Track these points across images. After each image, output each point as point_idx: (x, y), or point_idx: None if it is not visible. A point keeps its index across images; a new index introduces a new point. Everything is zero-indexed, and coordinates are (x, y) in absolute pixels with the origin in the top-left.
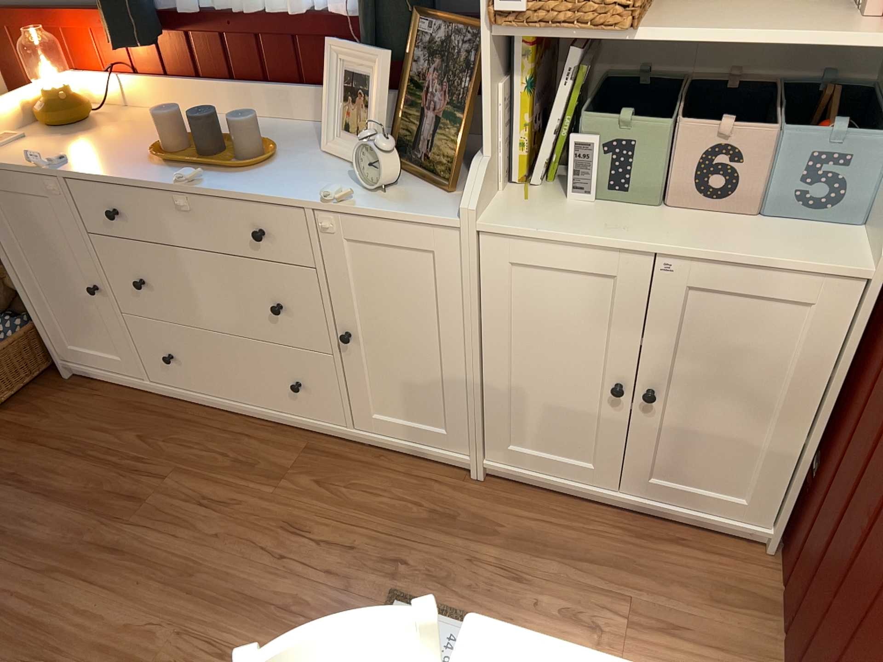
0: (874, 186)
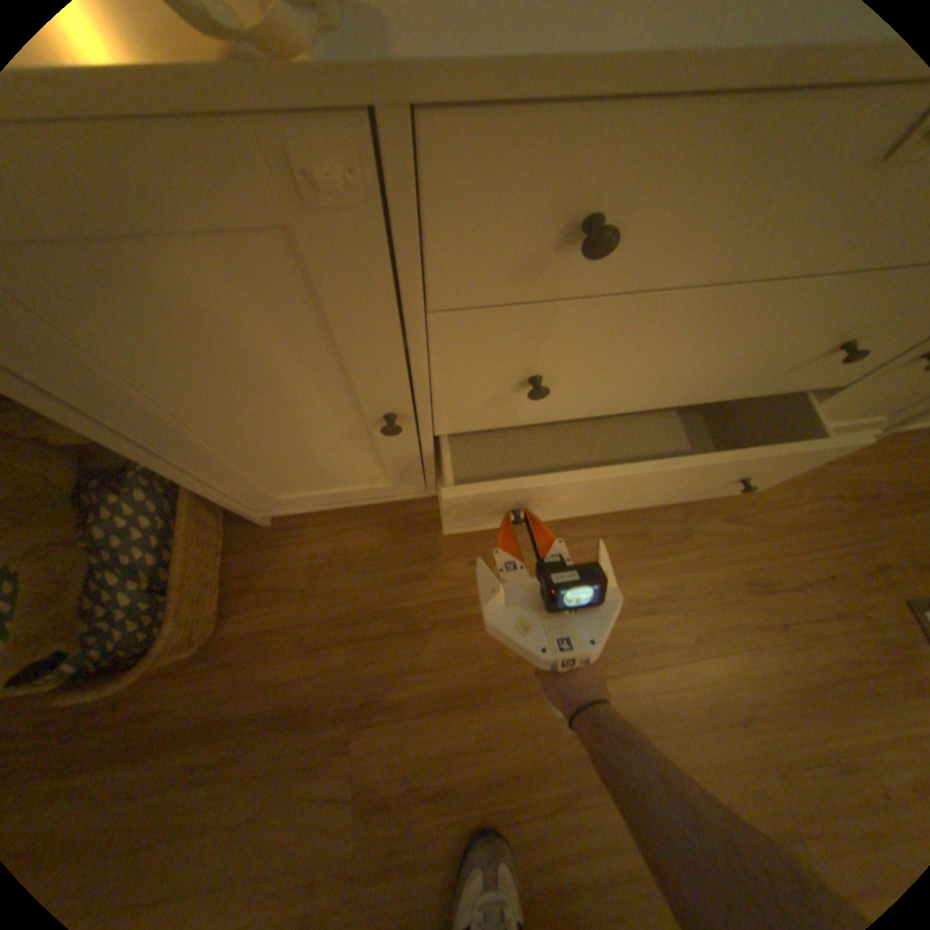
0: None
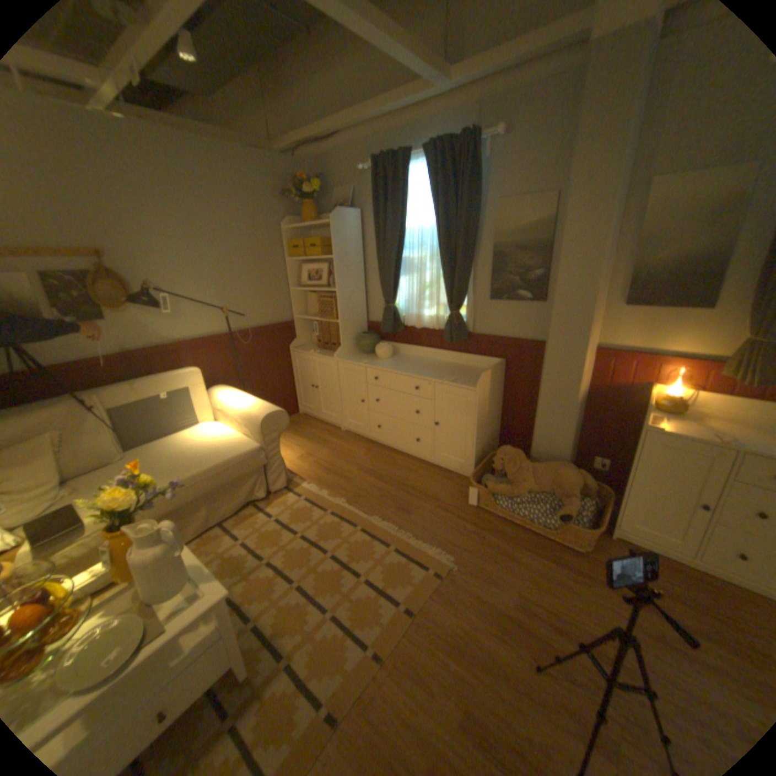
0: None
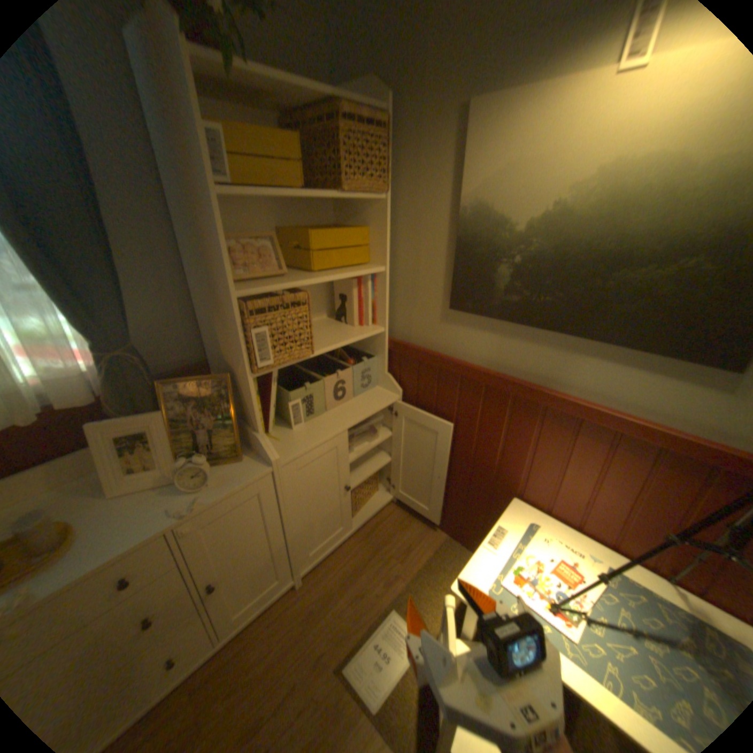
0: (379, 372)
